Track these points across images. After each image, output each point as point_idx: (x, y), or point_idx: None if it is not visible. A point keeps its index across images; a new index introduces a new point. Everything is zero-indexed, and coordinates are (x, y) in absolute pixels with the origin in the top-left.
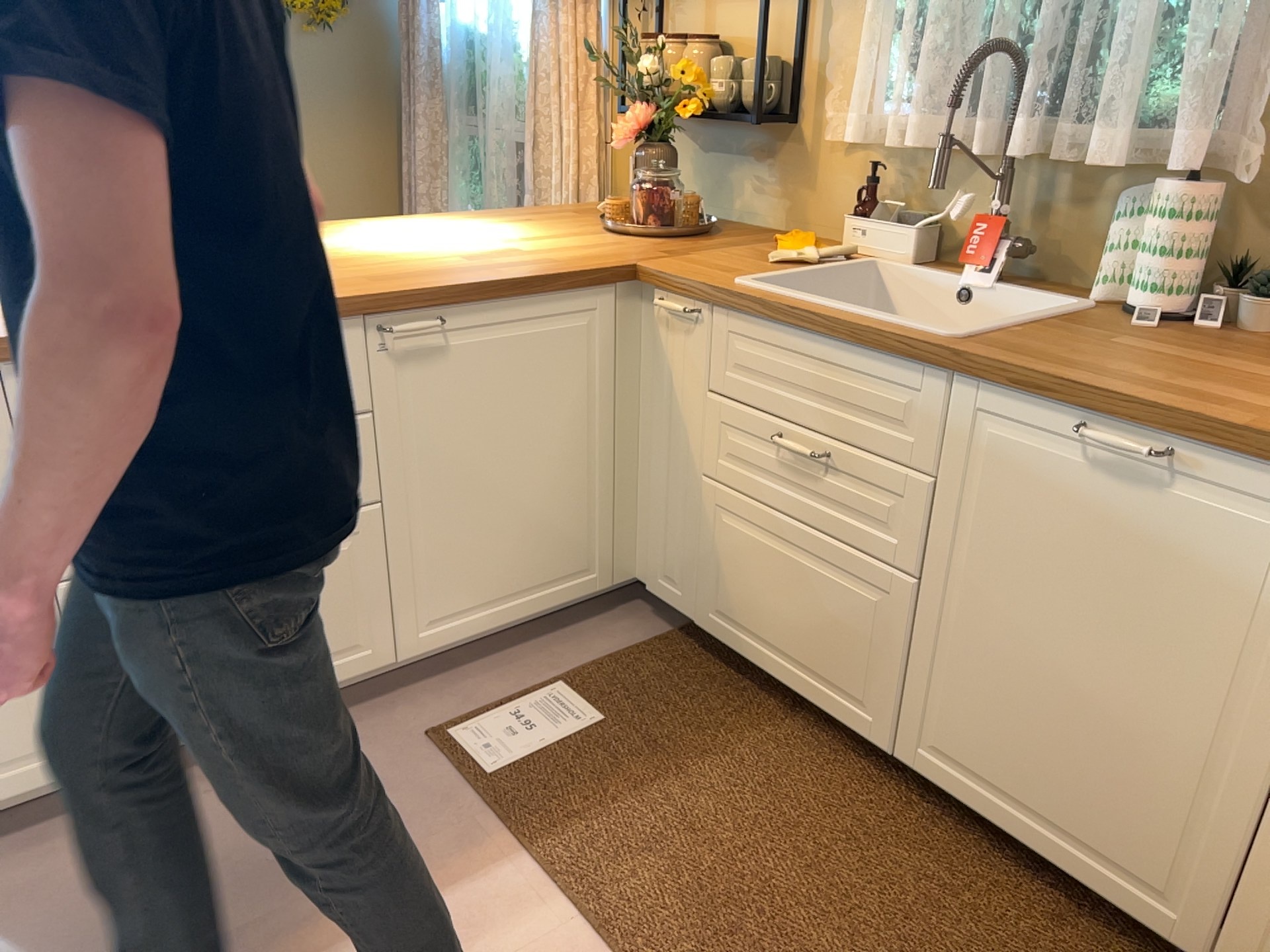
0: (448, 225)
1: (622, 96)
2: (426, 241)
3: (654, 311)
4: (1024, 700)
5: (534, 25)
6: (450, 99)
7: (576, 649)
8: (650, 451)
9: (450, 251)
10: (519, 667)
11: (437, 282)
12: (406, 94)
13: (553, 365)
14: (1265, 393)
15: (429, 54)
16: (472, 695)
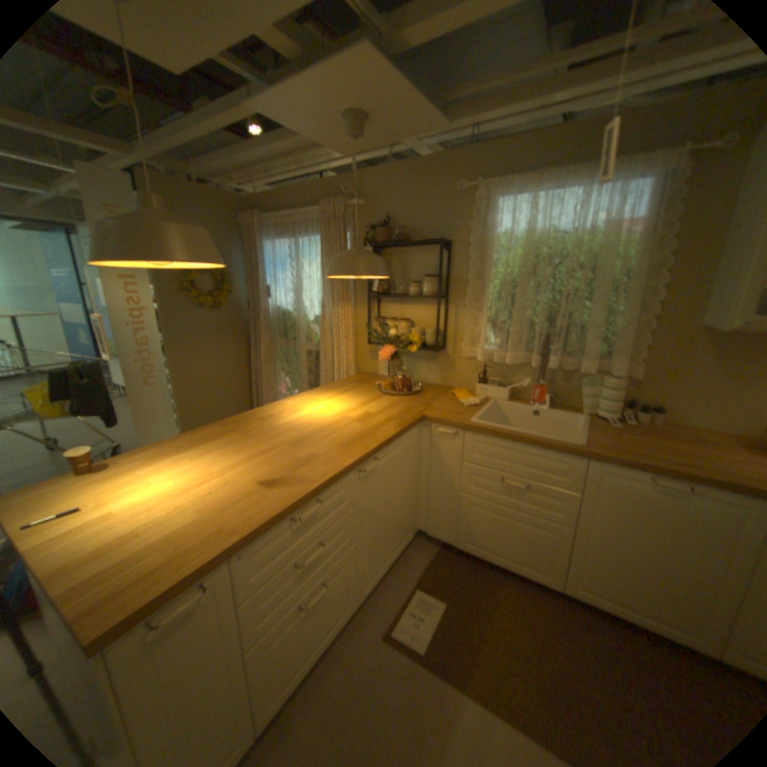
0: (322, 399)
1: (379, 341)
2: (328, 412)
3: (430, 431)
4: (630, 572)
5: (316, 308)
6: (272, 333)
7: (411, 570)
8: (428, 482)
9: (347, 418)
10: (396, 588)
11: (372, 443)
12: (252, 331)
13: (403, 461)
14: (700, 459)
15: (265, 317)
16: (387, 611)
